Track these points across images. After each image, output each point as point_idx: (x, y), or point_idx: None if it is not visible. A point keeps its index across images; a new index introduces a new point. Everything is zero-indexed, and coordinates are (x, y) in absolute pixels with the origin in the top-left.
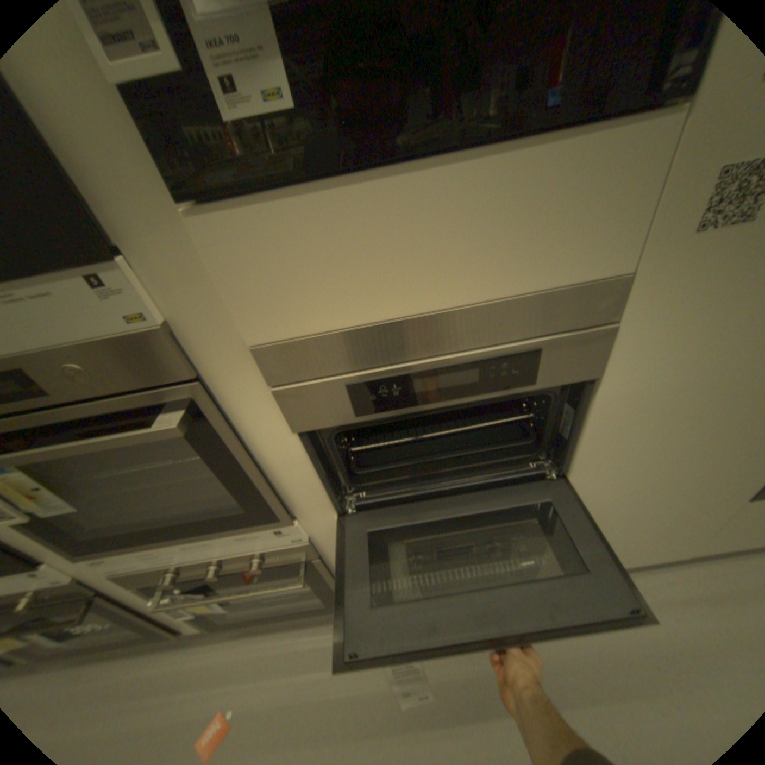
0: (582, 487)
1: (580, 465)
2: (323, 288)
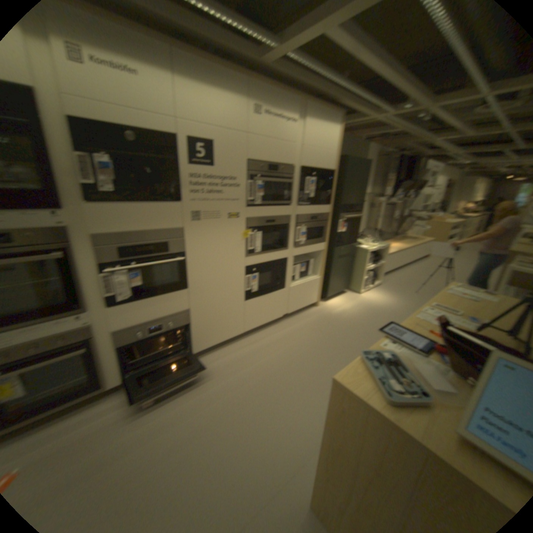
0: (194, 291)
1: (191, 281)
2: (117, 221)
